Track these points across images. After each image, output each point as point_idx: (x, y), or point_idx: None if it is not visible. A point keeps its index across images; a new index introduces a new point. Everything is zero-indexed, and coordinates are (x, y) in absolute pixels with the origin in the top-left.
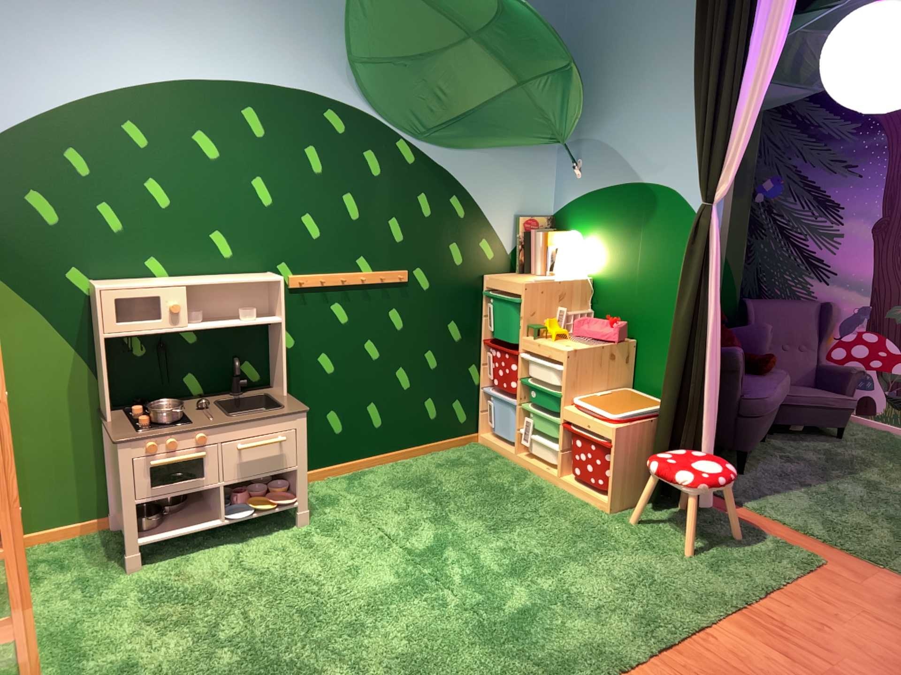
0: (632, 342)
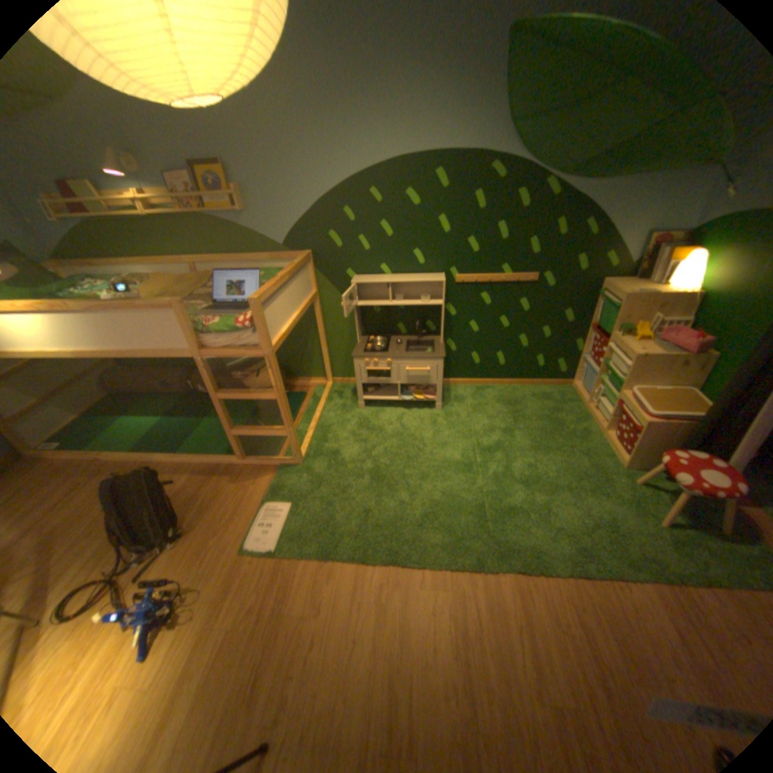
0: (714, 356)
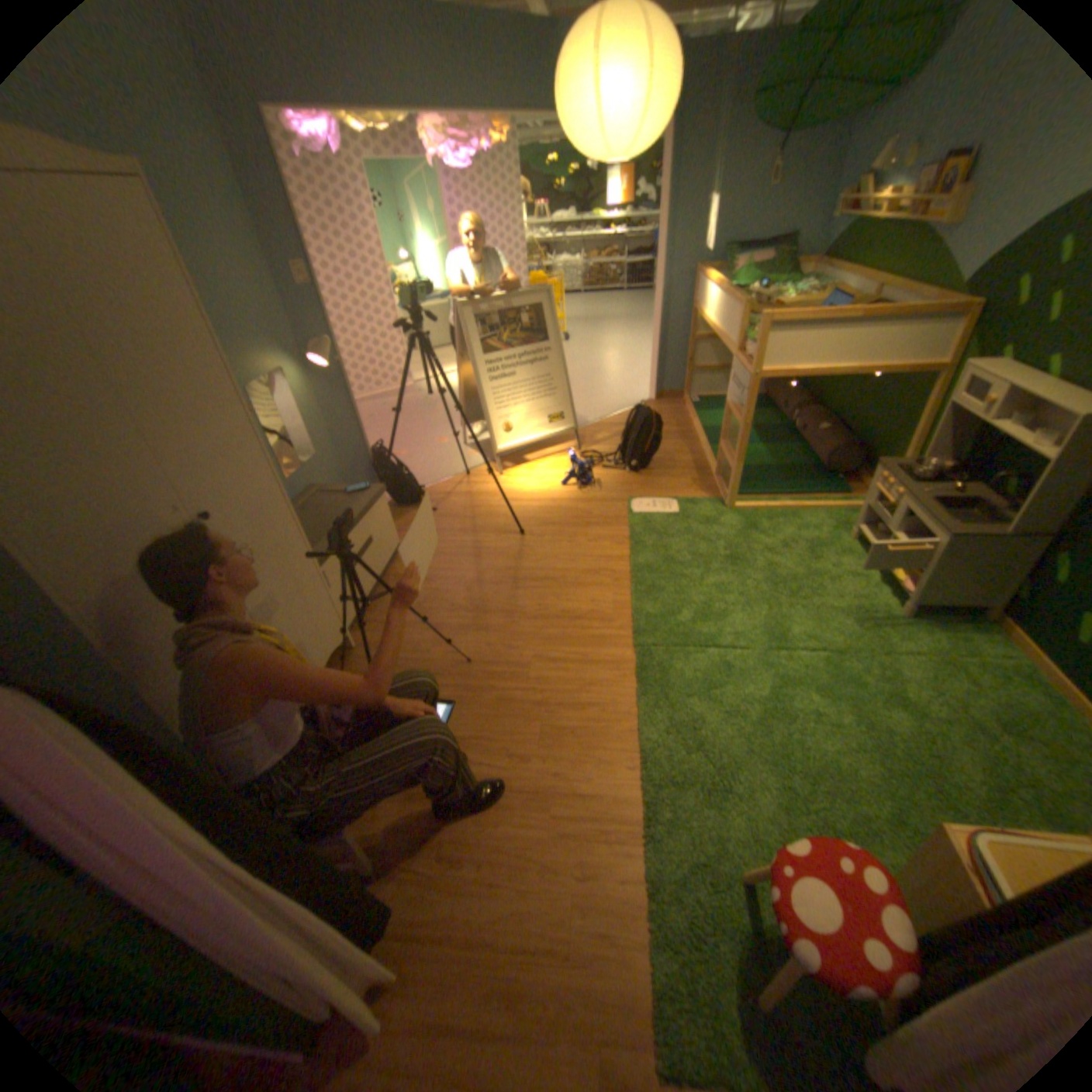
0: None
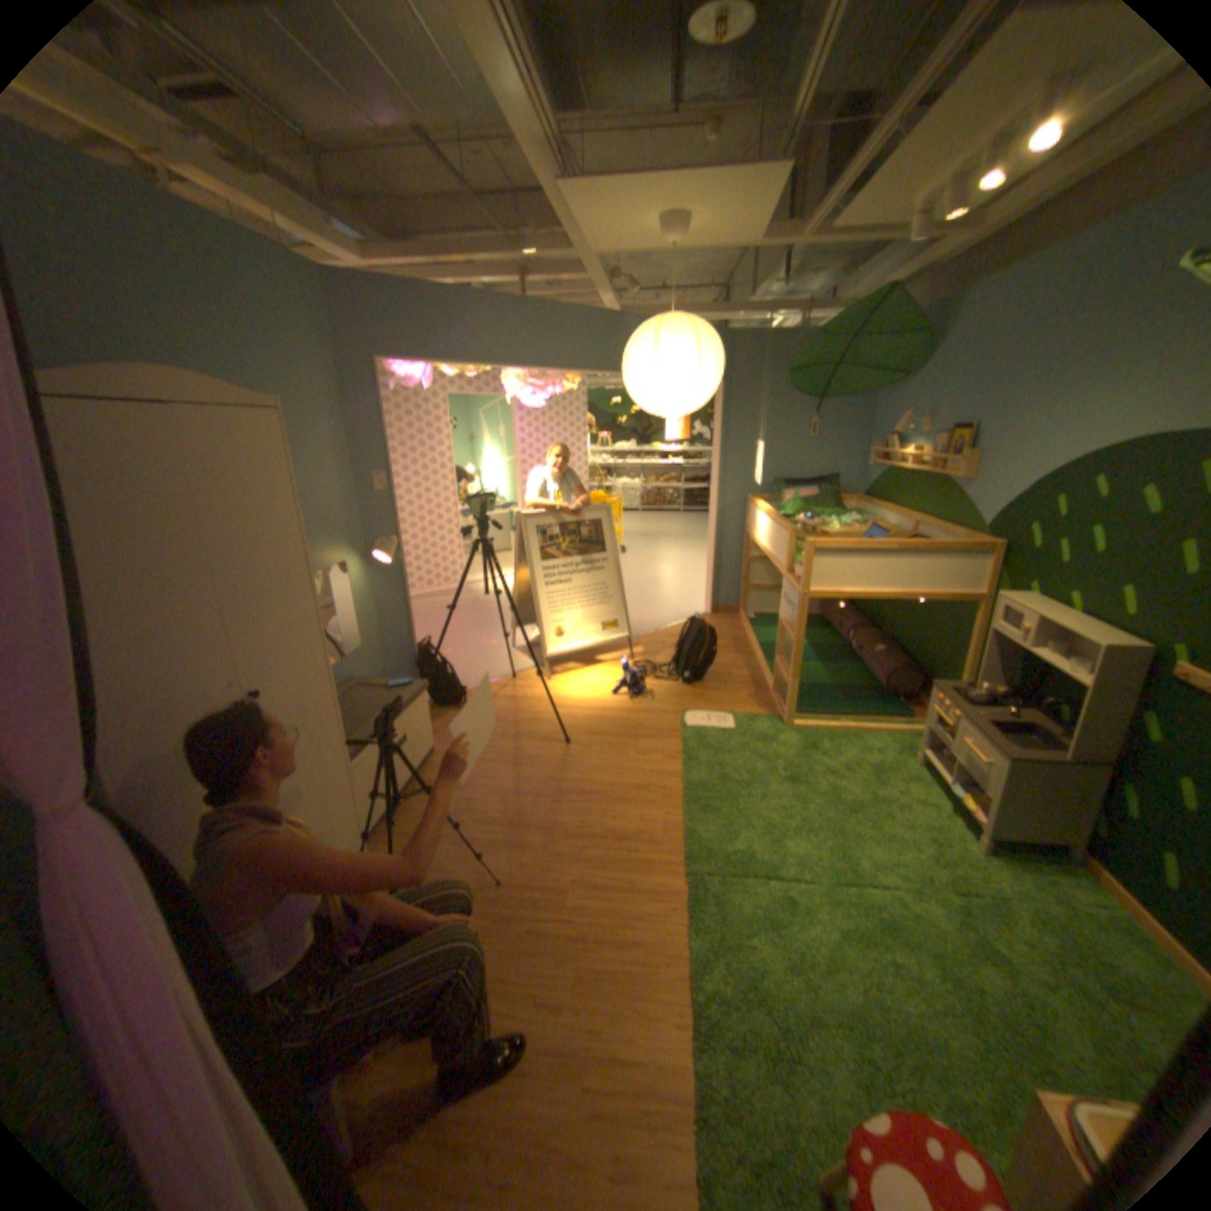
0: None
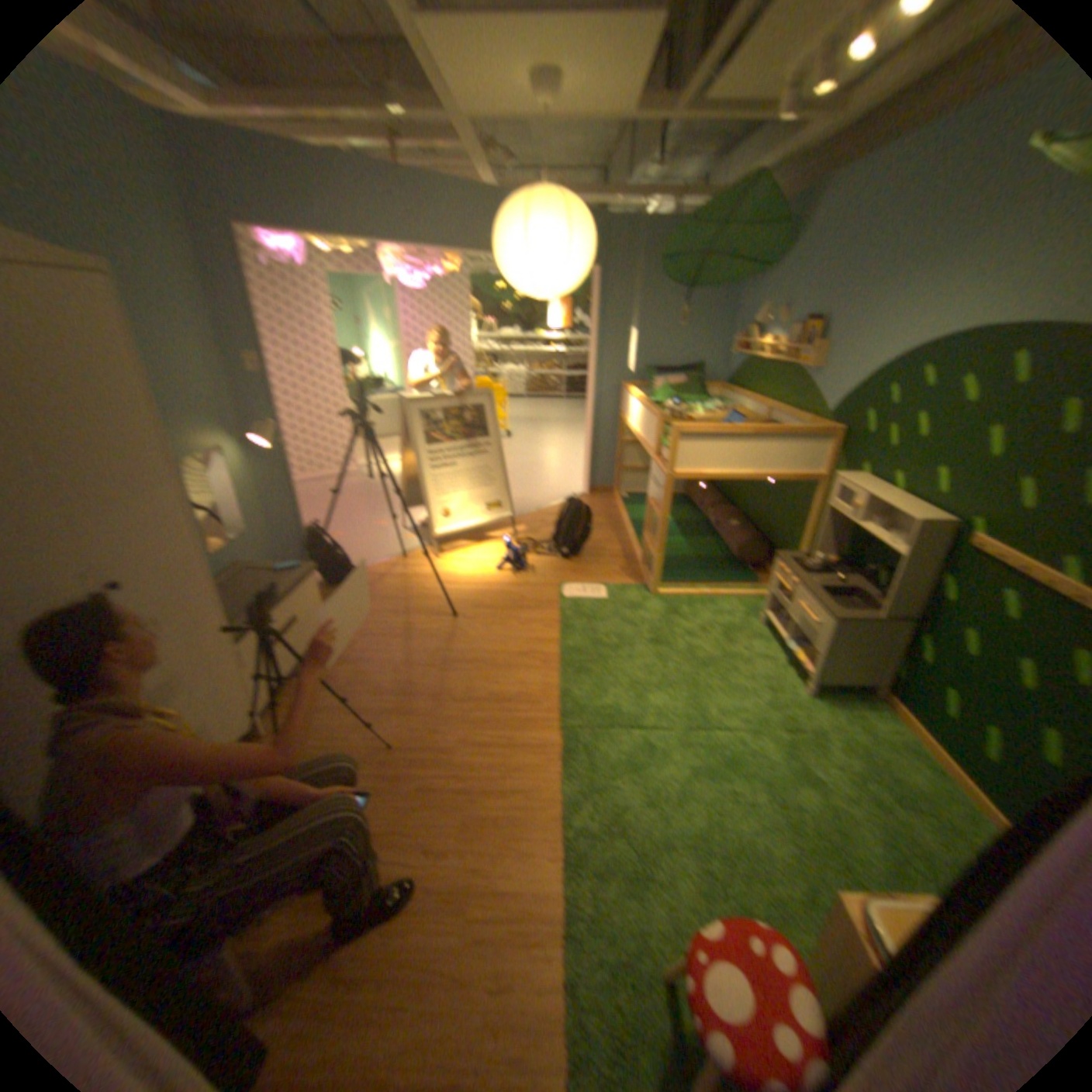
0: None
